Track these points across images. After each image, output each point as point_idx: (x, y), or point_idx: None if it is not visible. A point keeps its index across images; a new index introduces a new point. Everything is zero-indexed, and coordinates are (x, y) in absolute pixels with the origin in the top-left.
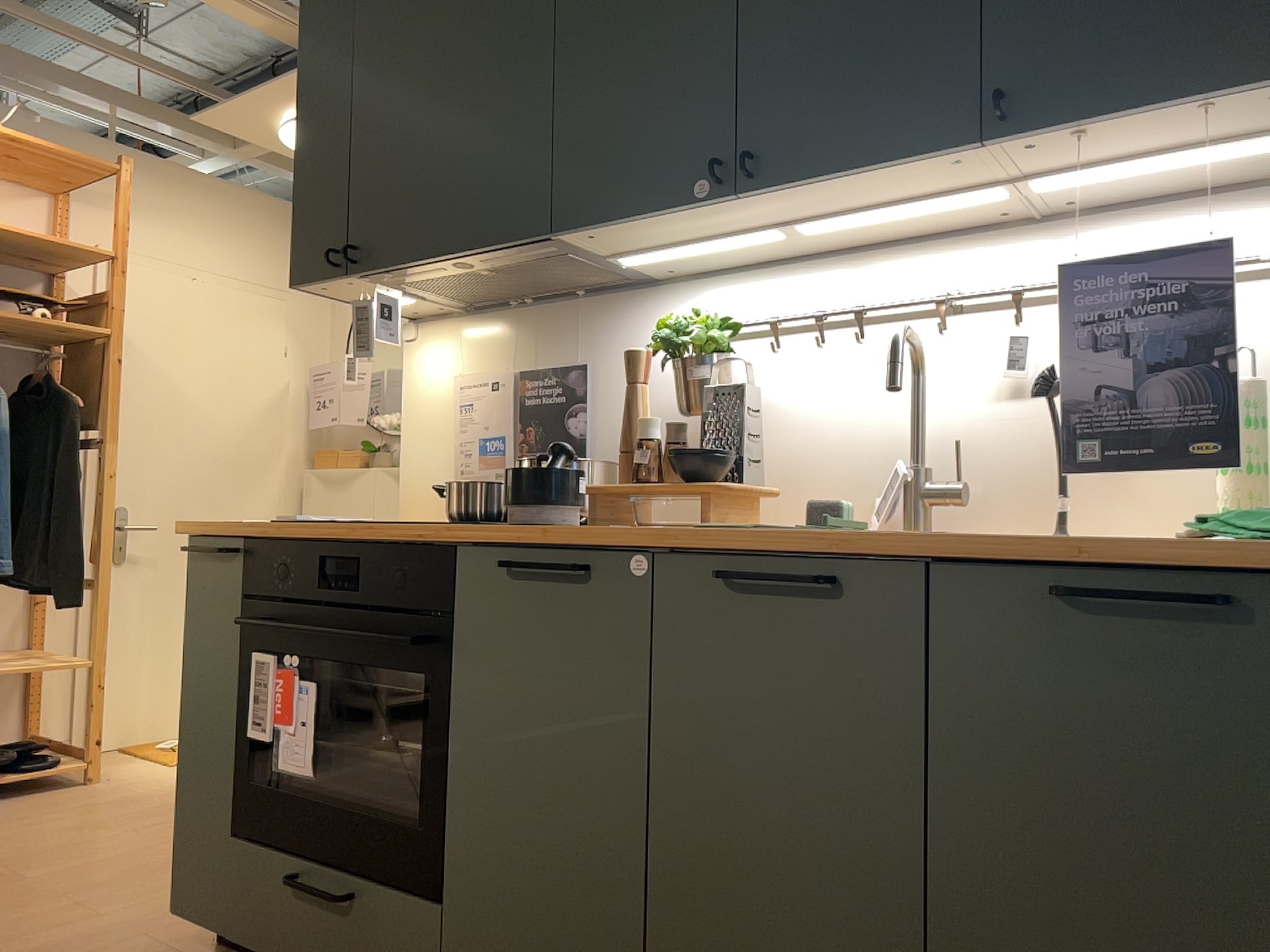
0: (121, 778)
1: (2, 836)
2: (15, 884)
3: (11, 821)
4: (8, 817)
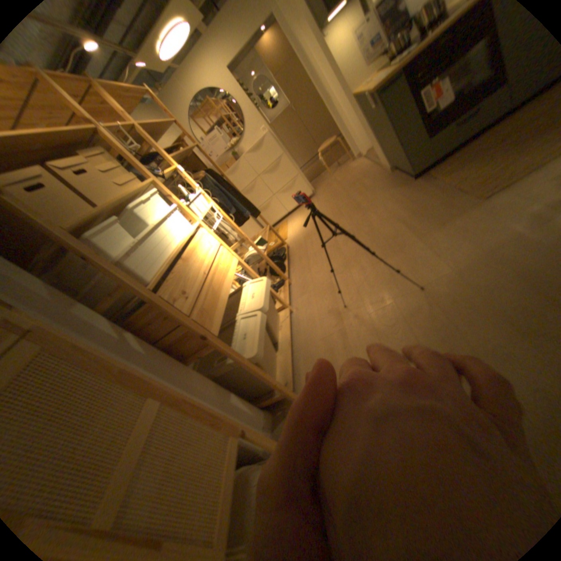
0: (288, 243)
1: (316, 245)
2: (351, 228)
3: (306, 248)
4: (302, 250)
